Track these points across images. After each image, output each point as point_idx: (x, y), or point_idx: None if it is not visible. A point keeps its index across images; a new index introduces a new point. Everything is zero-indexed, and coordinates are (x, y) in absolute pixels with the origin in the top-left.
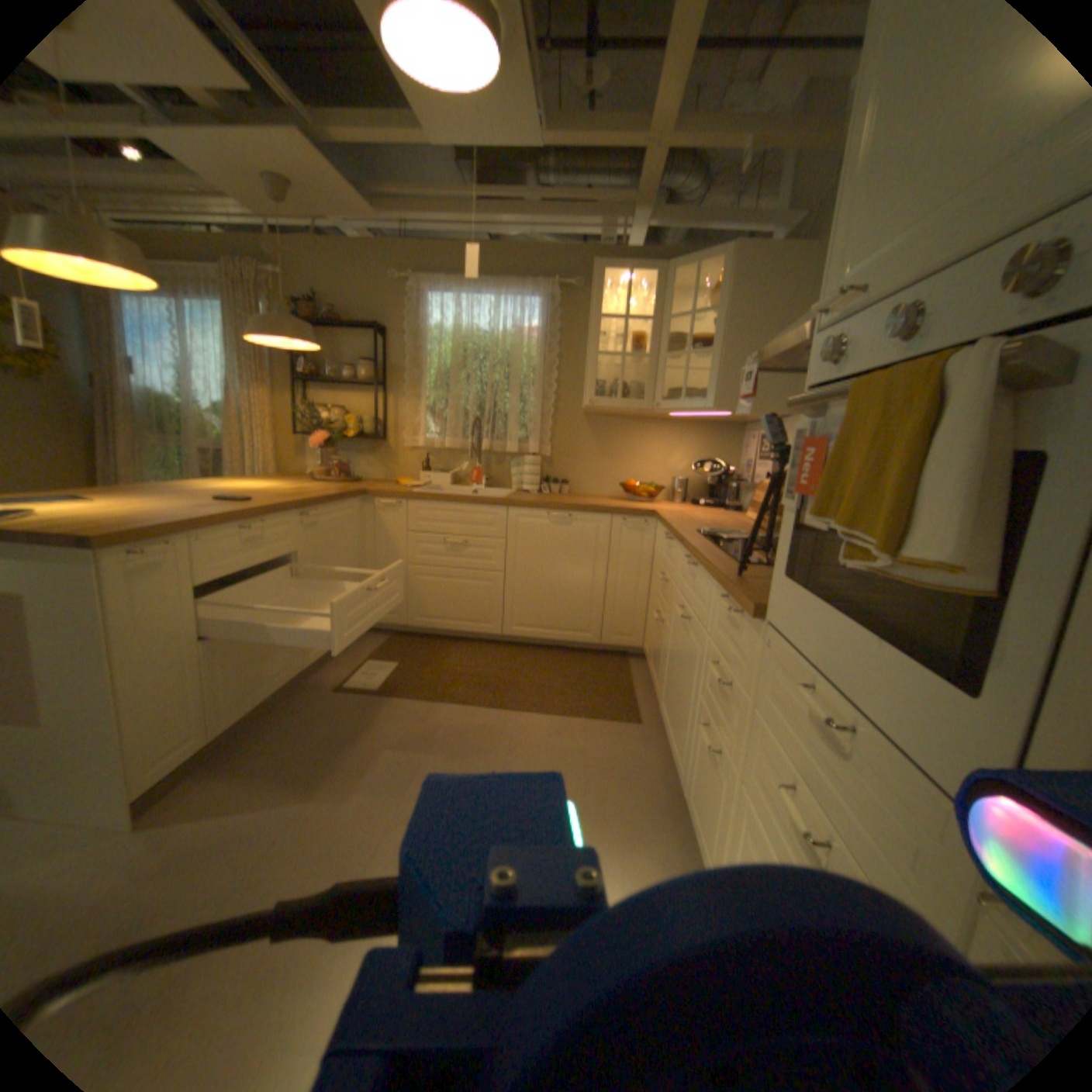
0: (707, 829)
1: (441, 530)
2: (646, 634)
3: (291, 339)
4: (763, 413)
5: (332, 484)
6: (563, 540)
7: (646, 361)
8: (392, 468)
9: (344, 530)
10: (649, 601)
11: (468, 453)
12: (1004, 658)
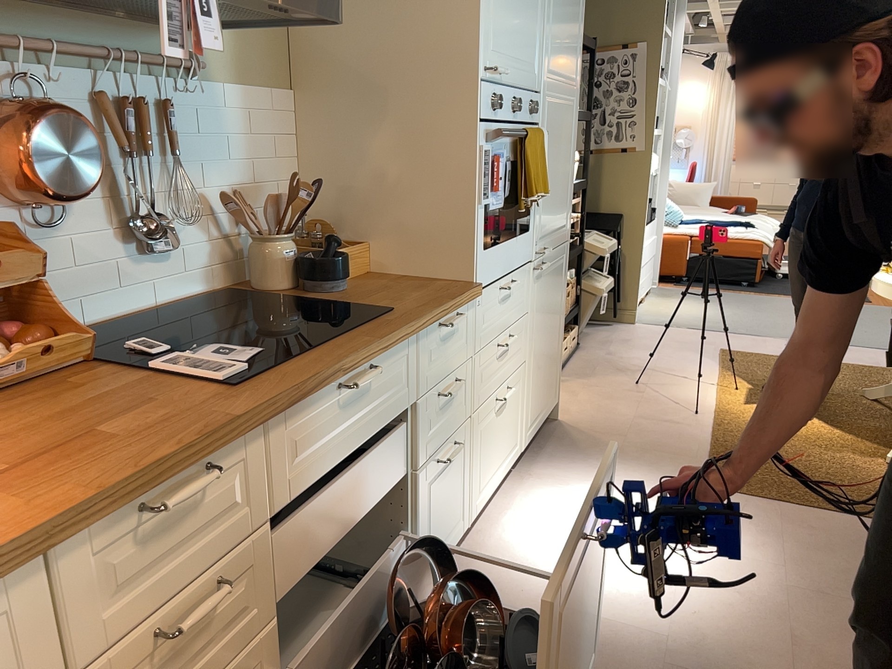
0: (452, 513)
1: None
2: None
3: None
4: None
5: None
6: None
7: None
8: None
9: None
10: None
11: None
12: (531, 215)
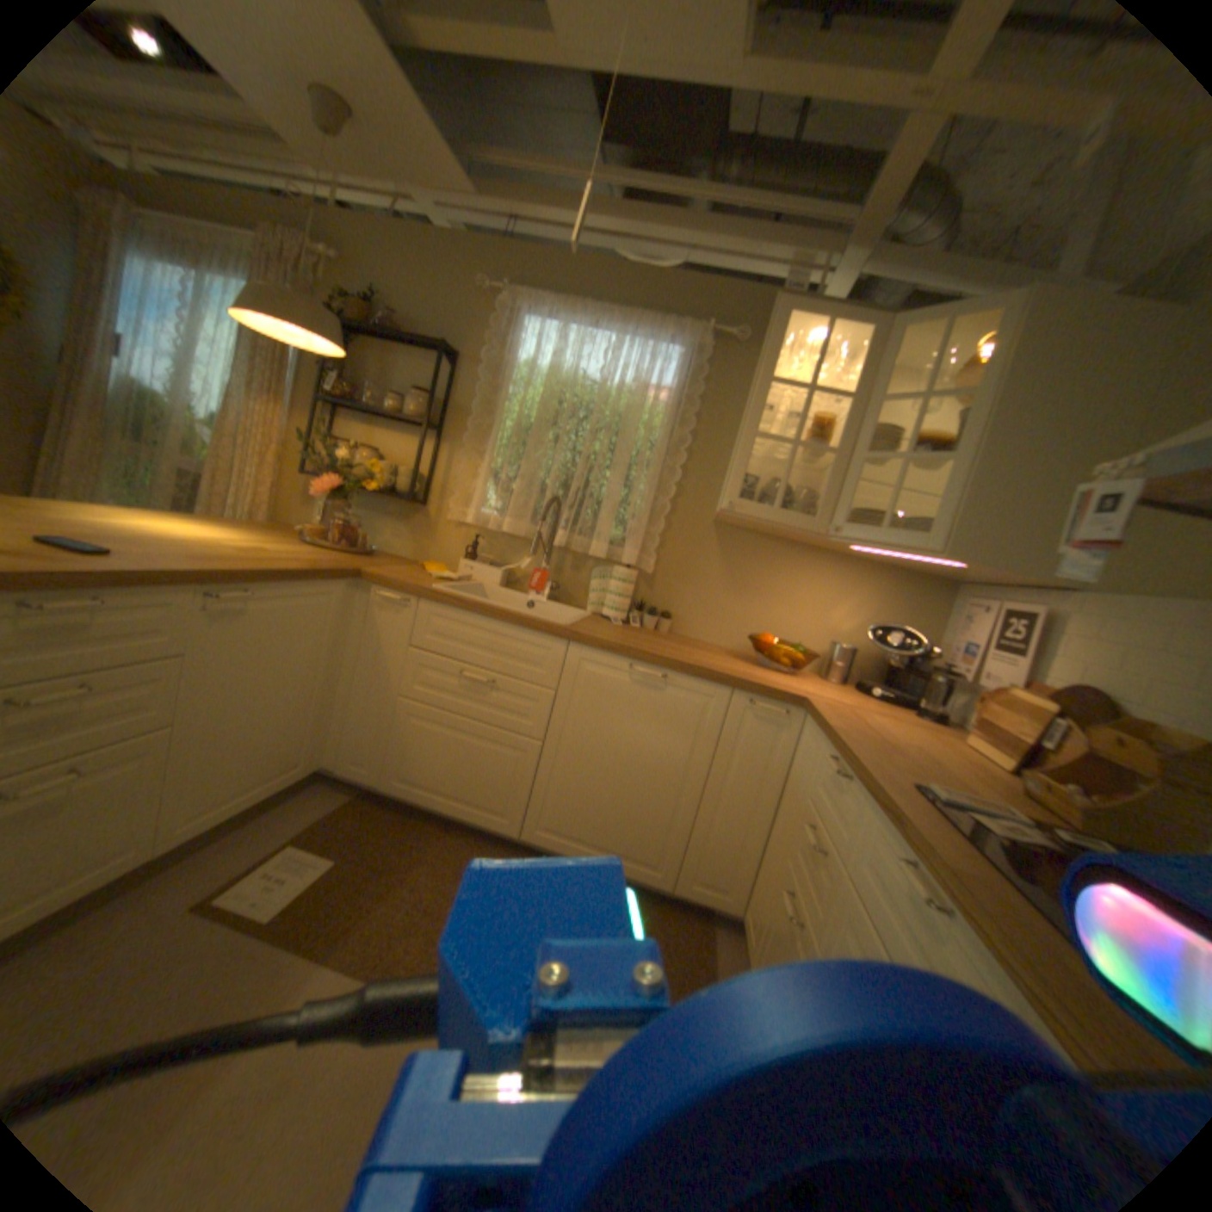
0: None
1: (462, 655)
2: (756, 903)
3: (314, 336)
4: (1033, 577)
5: (325, 552)
6: (648, 712)
7: (825, 463)
8: (427, 546)
9: (306, 628)
10: (773, 849)
11: (537, 545)
12: None
